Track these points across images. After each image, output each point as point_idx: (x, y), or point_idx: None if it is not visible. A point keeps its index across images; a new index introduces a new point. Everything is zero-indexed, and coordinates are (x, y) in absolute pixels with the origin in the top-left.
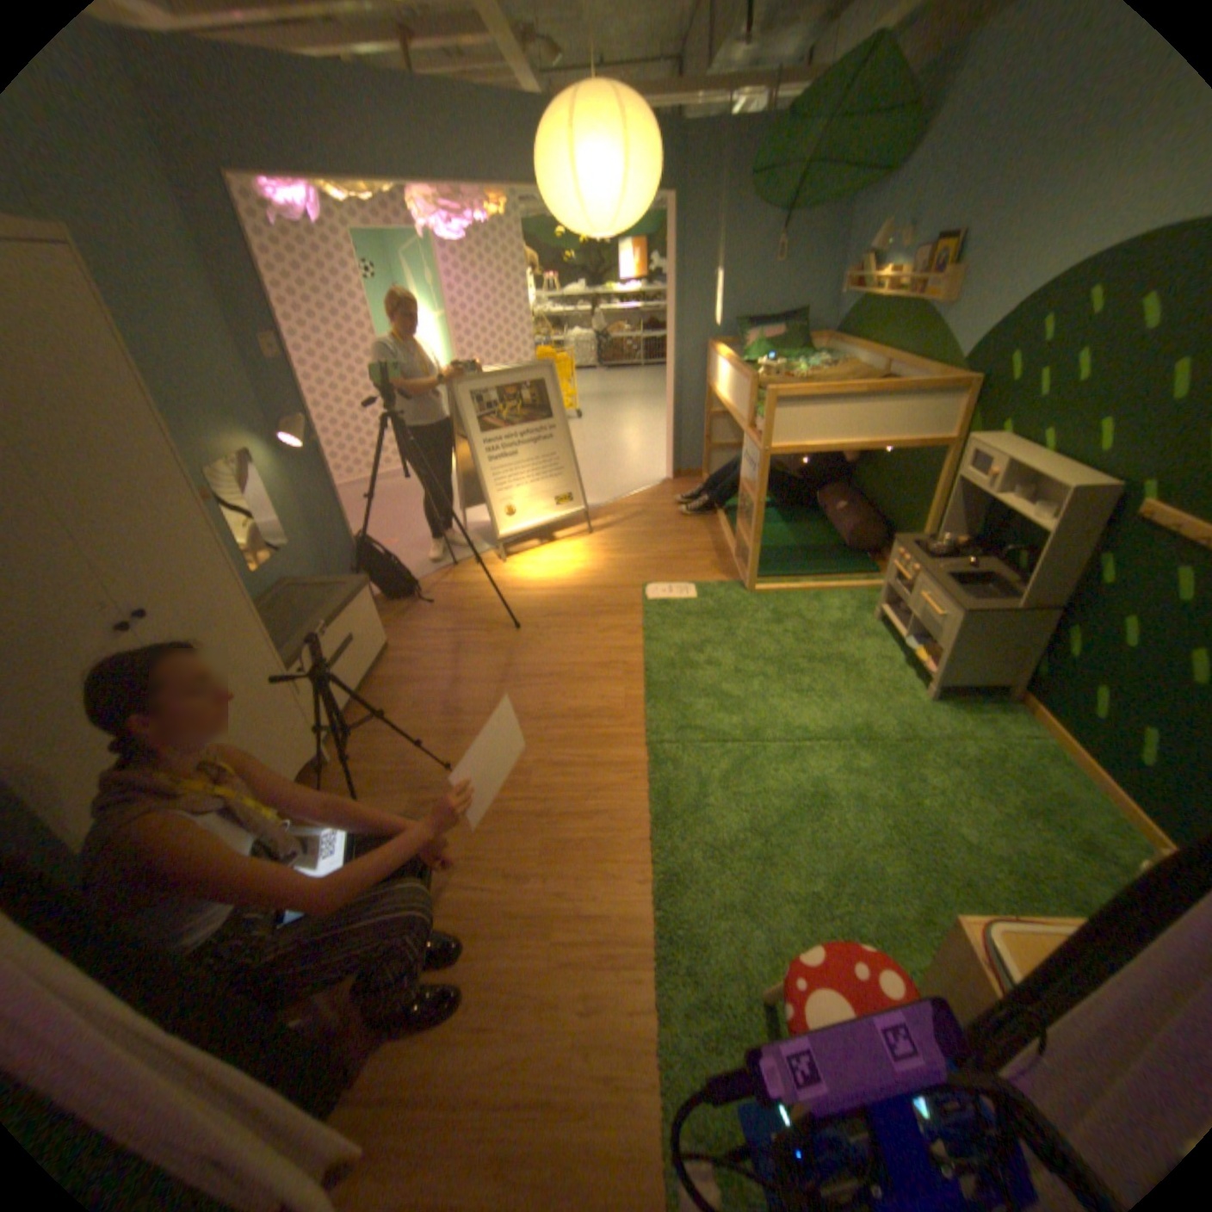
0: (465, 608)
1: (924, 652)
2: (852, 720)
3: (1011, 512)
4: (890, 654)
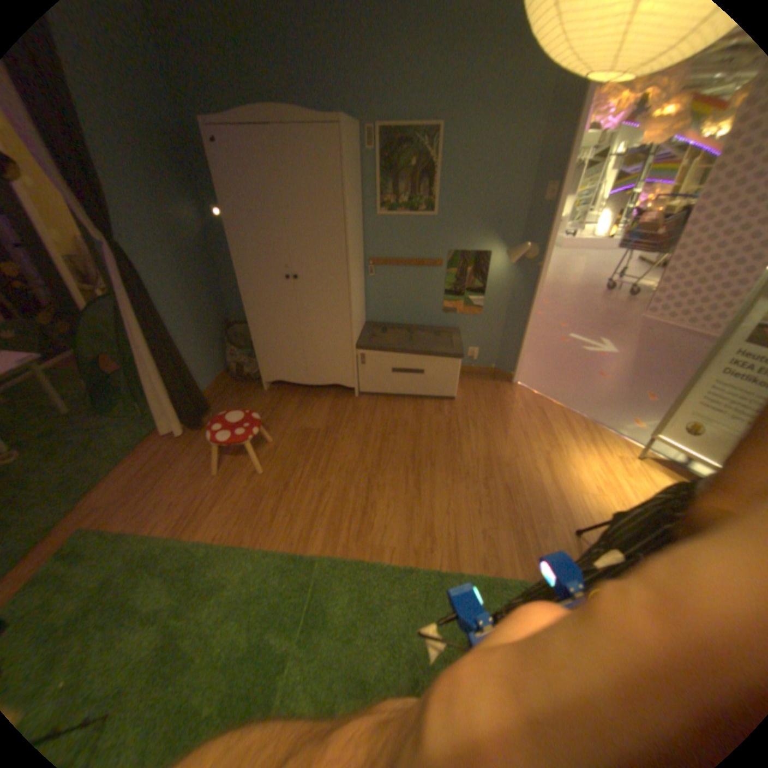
0: (512, 430)
1: None
2: None
3: None
4: None
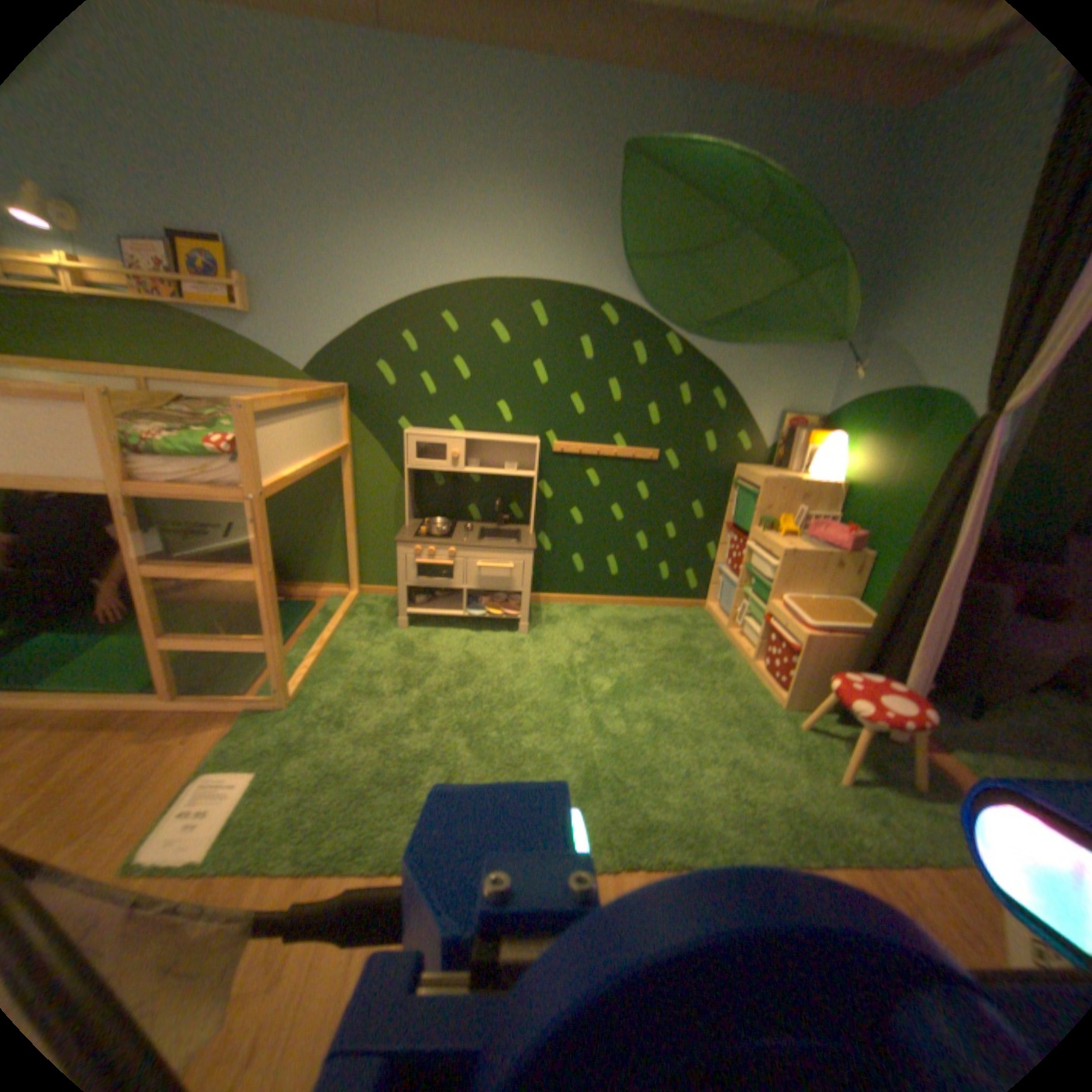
0: None
1: (485, 606)
2: (547, 674)
3: (448, 481)
4: (455, 632)
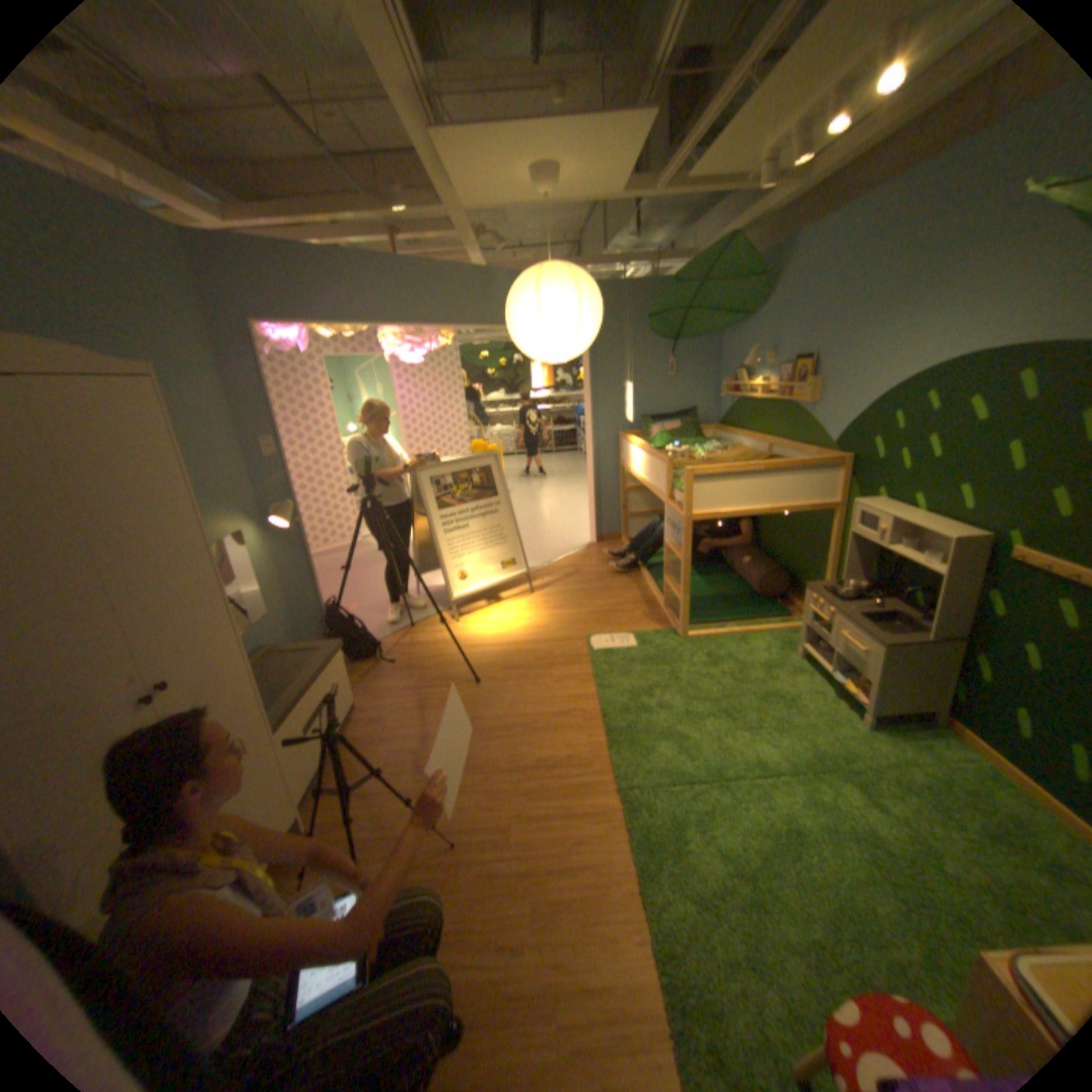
0: (426, 666)
1: (852, 685)
2: (804, 754)
3: (901, 559)
4: (820, 689)
